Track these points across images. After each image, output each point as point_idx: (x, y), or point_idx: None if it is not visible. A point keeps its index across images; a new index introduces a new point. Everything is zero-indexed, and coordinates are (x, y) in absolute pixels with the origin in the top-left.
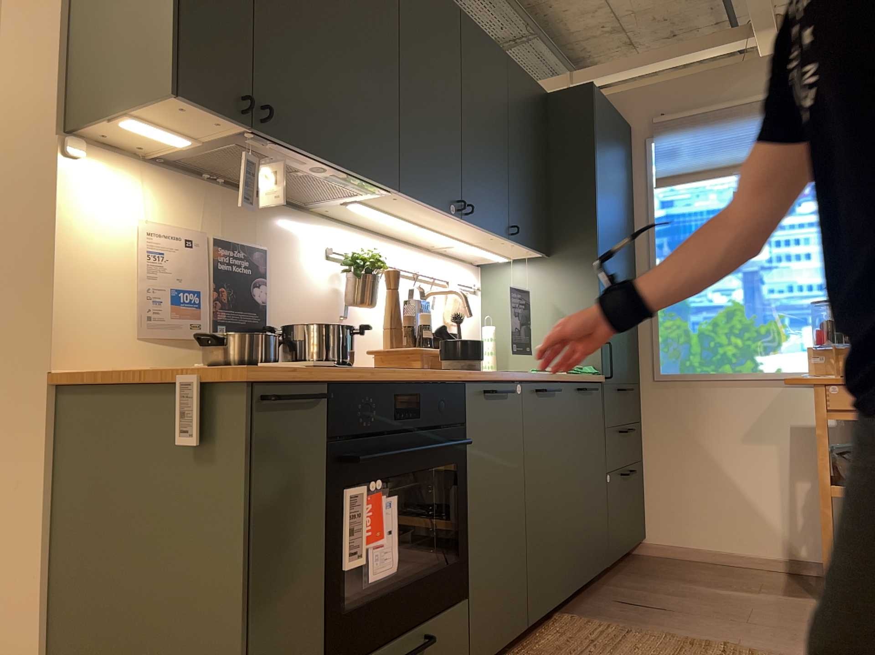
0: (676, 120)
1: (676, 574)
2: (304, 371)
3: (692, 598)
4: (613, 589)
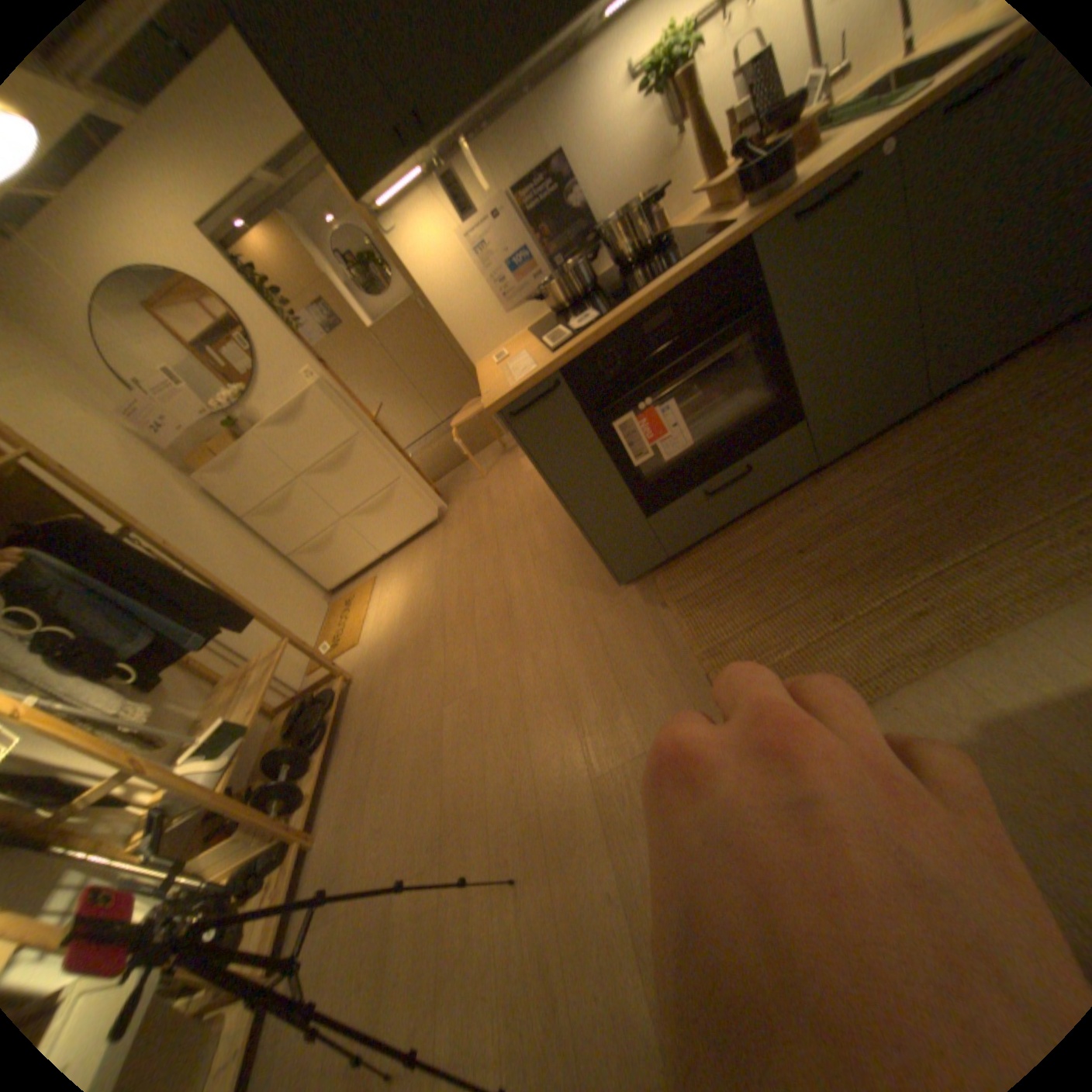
0: None
1: None
2: (537, 369)
3: None
4: None
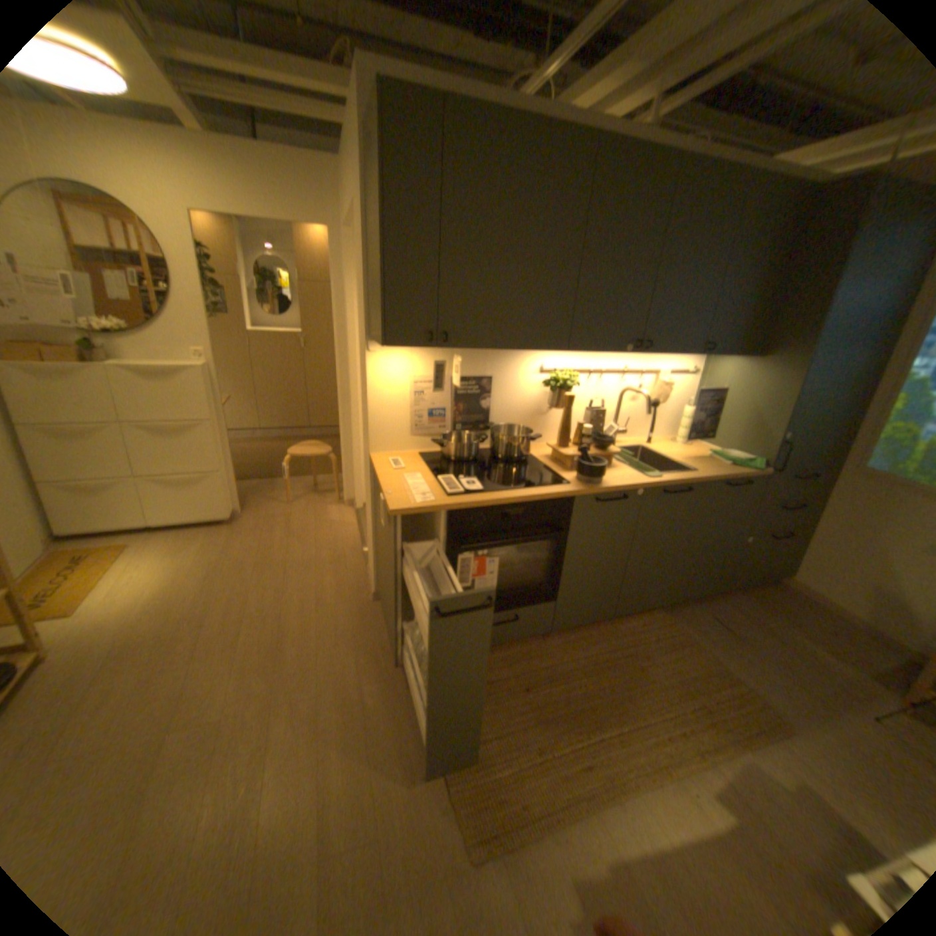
0: None
1: (792, 615)
2: (434, 503)
3: (776, 642)
4: (722, 606)
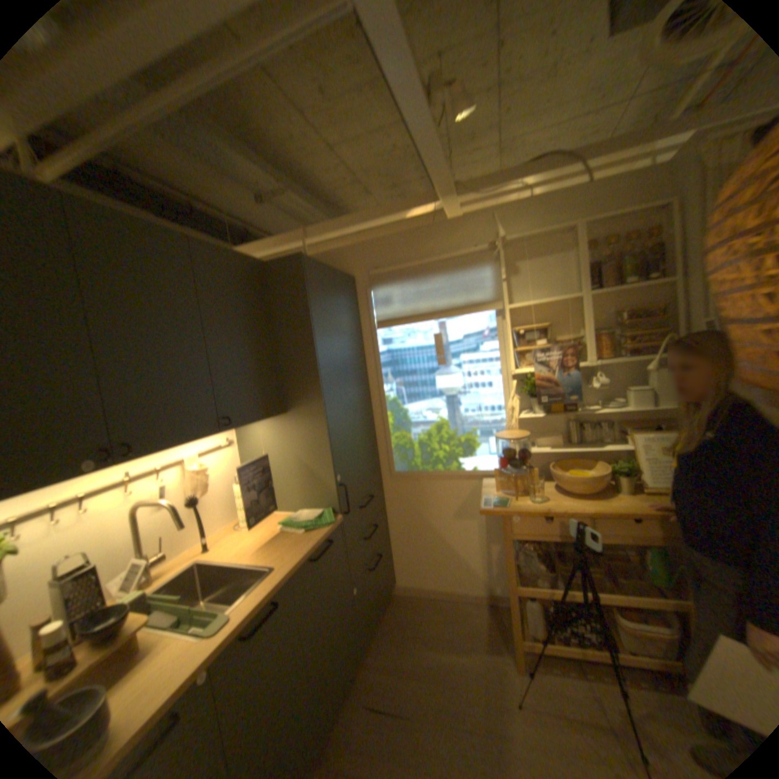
0: (388, 274)
1: (414, 631)
2: None
3: (422, 685)
4: (365, 680)
